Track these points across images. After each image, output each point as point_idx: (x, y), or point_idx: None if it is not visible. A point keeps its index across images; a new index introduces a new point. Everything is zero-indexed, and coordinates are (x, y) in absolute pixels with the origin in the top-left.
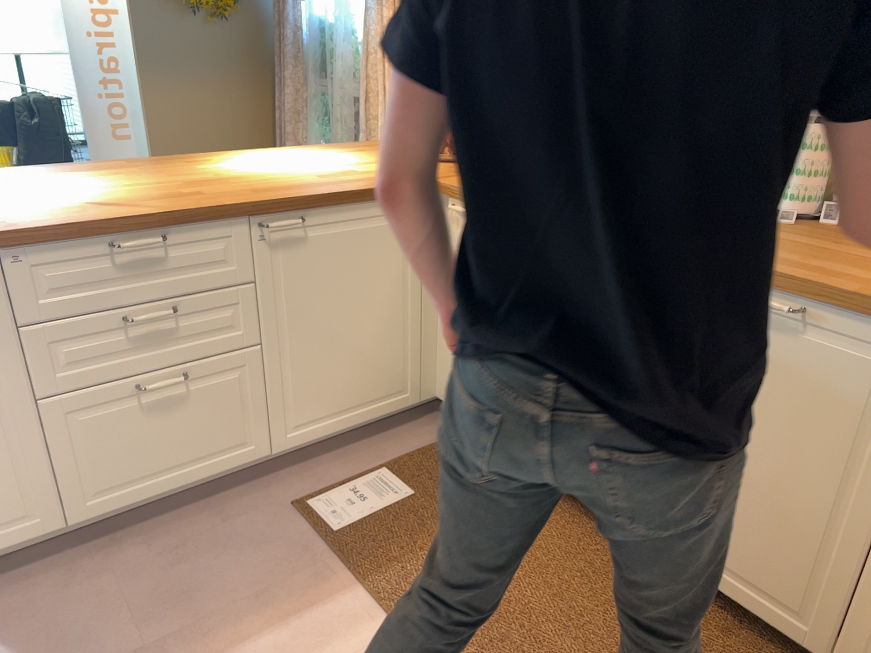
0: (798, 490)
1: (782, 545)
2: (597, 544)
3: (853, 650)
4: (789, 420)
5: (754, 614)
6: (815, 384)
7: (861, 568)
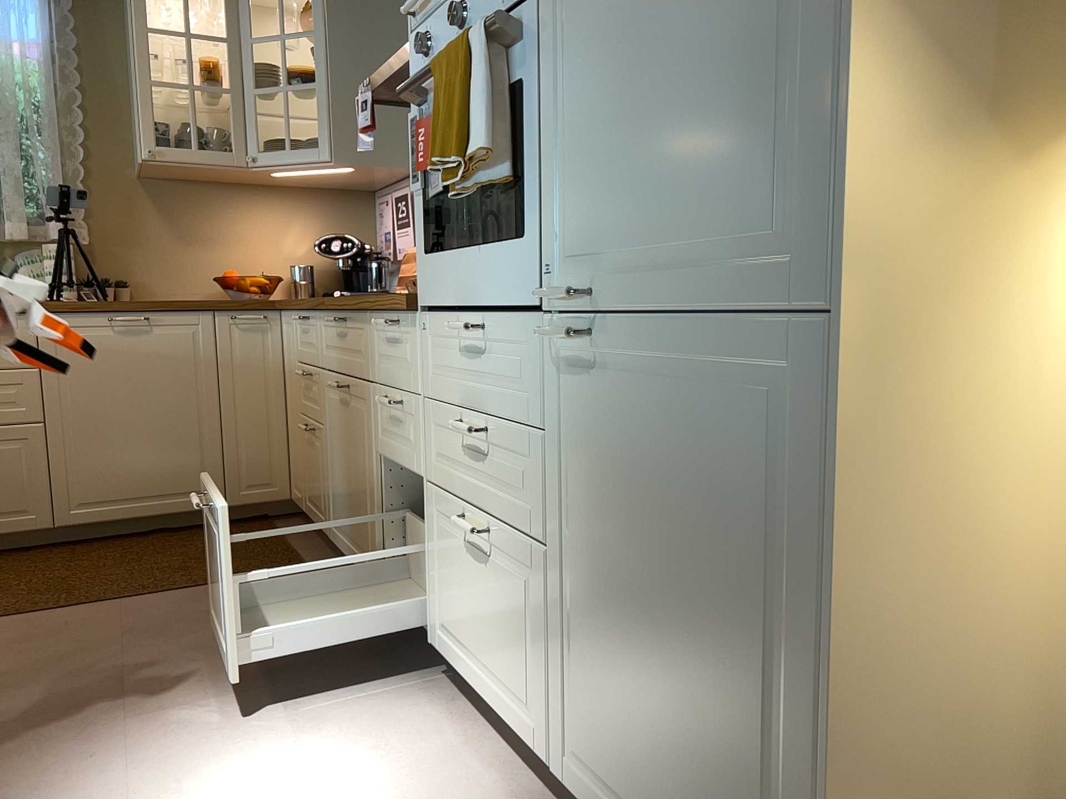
0: (177, 418)
1: (180, 456)
2: (50, 555)
3: (232, 487)
4: (159, 381)
5: (178, 512)
6: (165, 355)
7: (220, 440)
